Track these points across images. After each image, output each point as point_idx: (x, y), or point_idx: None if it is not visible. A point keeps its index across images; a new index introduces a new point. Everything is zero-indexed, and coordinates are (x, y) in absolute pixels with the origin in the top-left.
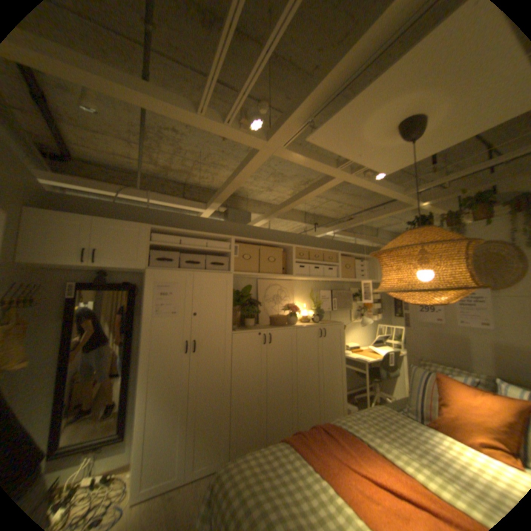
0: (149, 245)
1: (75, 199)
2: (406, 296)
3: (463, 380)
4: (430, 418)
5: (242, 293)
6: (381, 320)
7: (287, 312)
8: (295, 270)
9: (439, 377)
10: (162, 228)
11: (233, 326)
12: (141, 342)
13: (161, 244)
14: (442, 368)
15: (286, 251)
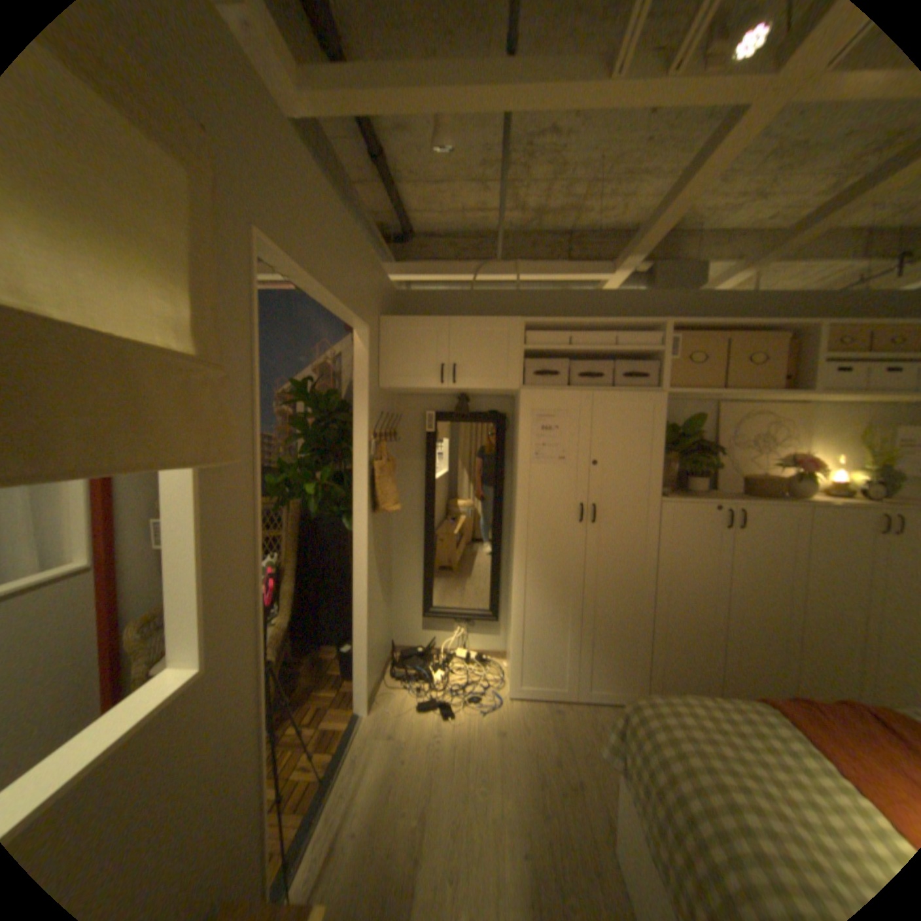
0: (522, 353)
1: (425, 297)
2: None
3: None
4: None
5: (685, 430)
6: None
7: (789, 472)
8: (823, 379)
9: None
10: (540, 323)
11: (664, 490)
12: (517, 499)
13: (539, 349)
14: None
15: (801, 336)
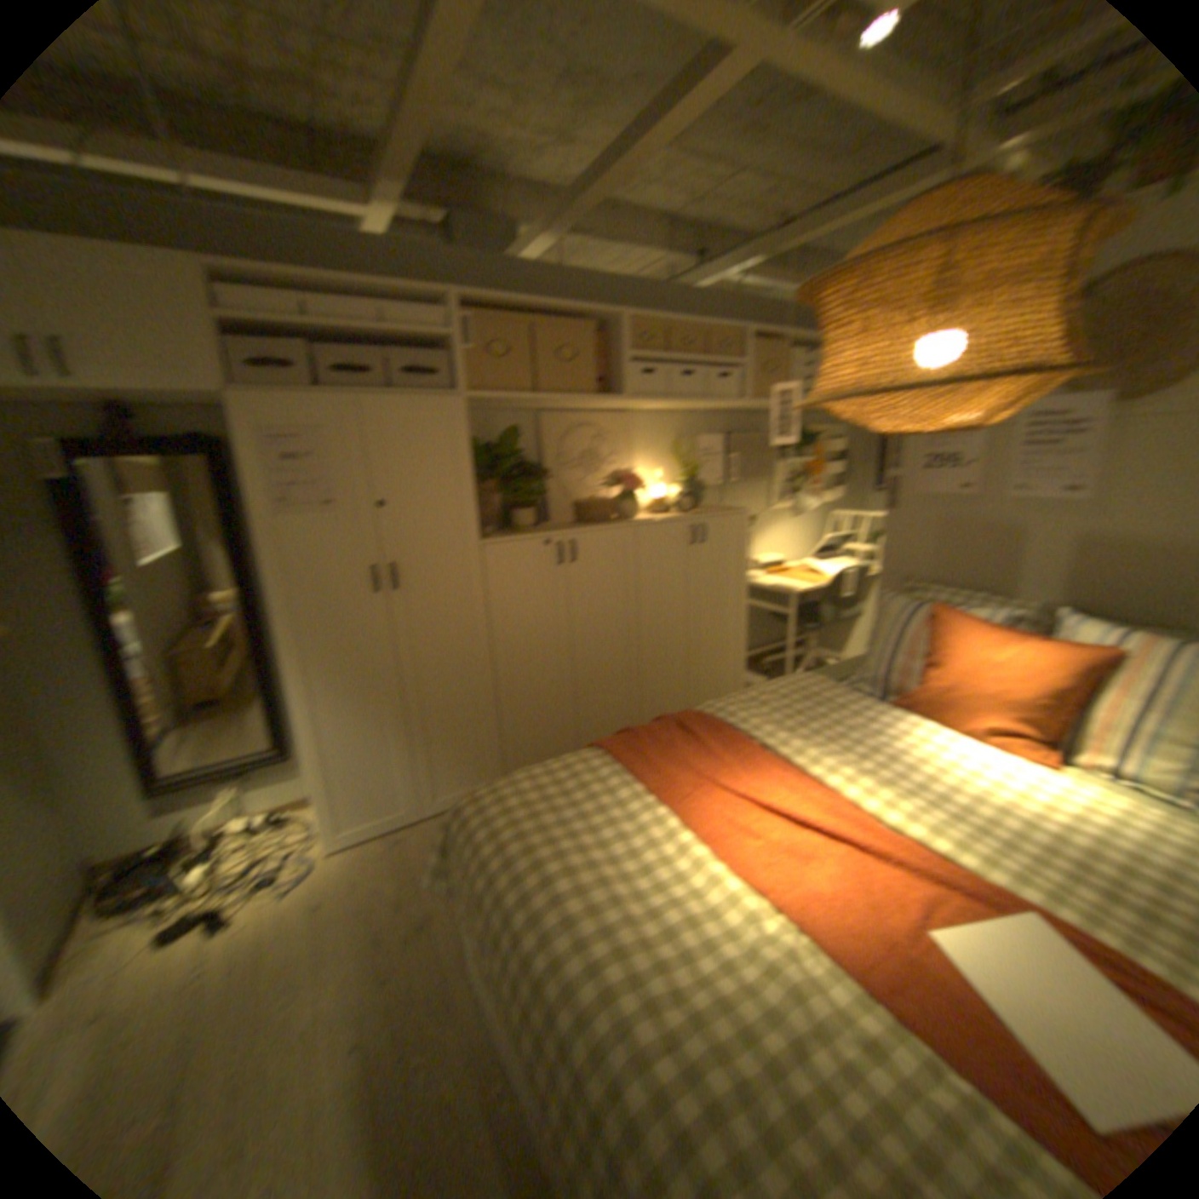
0: (223, 322)
1: None
2: (885, 417)
3: (991, 614)
4: (902, 690)
5: (503, 447)
6: (843, 501)
7: (618, 490)
8: (633, 380)
9: (942, 610)
10: (243, 267)
11: (490, 528)
12: (269, 572)
13: (253, 316)
14: (952, 592)
15: (610, 327)
